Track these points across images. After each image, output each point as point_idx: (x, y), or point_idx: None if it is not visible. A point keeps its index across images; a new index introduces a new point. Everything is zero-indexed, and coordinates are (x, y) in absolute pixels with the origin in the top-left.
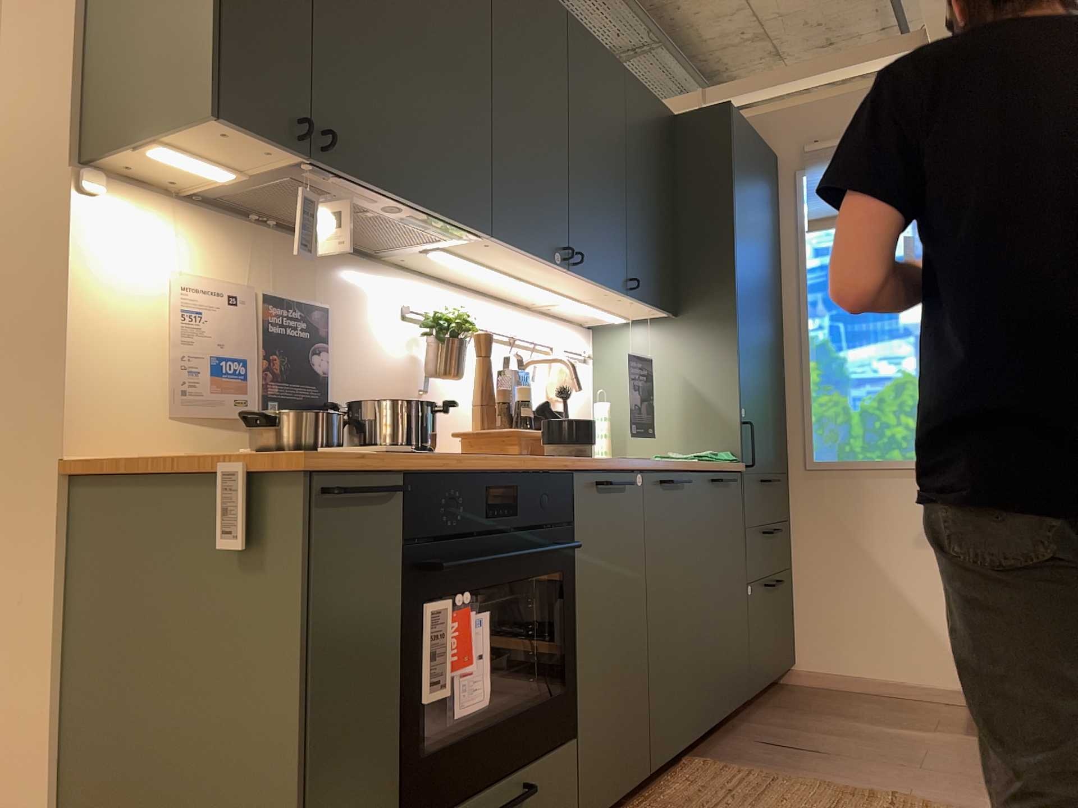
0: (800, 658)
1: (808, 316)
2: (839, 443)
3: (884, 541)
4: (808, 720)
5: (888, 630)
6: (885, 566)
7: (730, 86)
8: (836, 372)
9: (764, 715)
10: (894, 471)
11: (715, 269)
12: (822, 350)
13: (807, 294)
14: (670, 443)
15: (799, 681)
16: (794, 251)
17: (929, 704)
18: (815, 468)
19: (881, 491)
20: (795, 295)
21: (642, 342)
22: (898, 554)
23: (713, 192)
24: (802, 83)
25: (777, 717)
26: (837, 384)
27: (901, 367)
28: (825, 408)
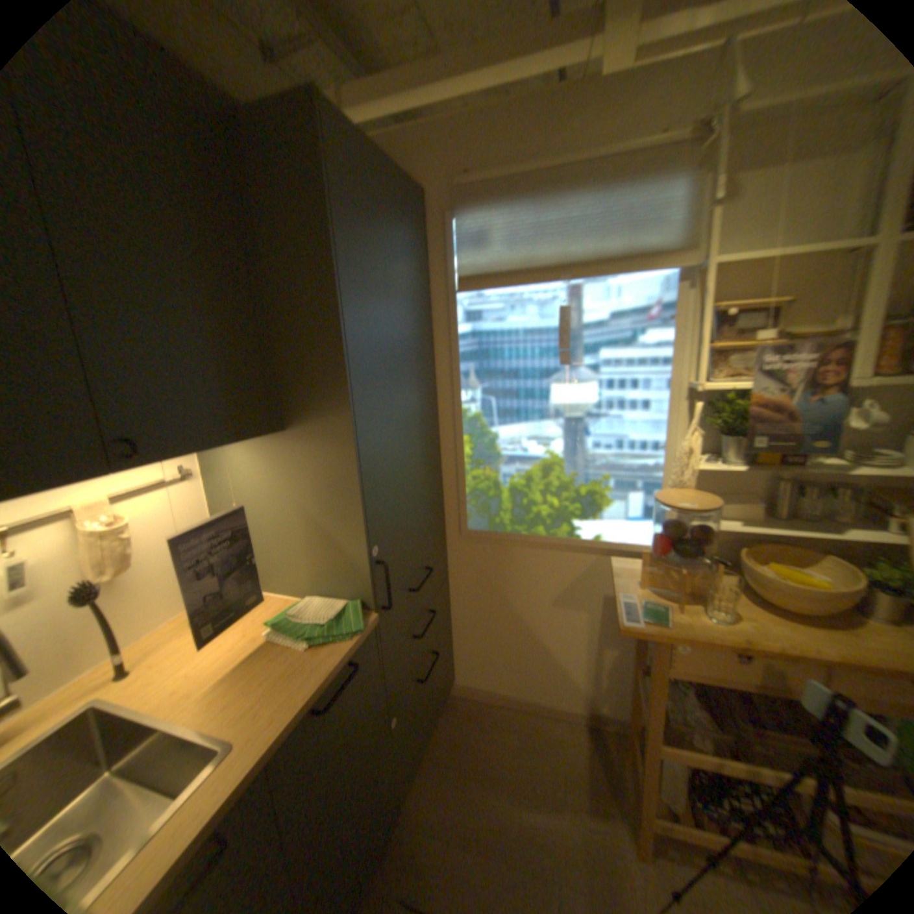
0: (457, 678)
1: (460, 389)
2: (489, 516)
3: (526, 601)
4: (455, 803)
5: (527, 667)
6: (526, 620)
7: (367, 85)
8: (487, 448)
9: (416, 796)
10: (537, 544)
11: (322, 373)
12: (474, 425)
13: (459, 363)
14: (296, 578)
15: (456, 695)
16: (445, 313)
17: (556, 727)
18: (467, 535)
19: (525, 560)
20: (447, 364)
21: (250, 459)
22: (538, 612)
23: (306, 252)
24: (451, 84)
25: (427, 802)
26: (487, 460)
27: (549, 450)
28: (476, 482)
